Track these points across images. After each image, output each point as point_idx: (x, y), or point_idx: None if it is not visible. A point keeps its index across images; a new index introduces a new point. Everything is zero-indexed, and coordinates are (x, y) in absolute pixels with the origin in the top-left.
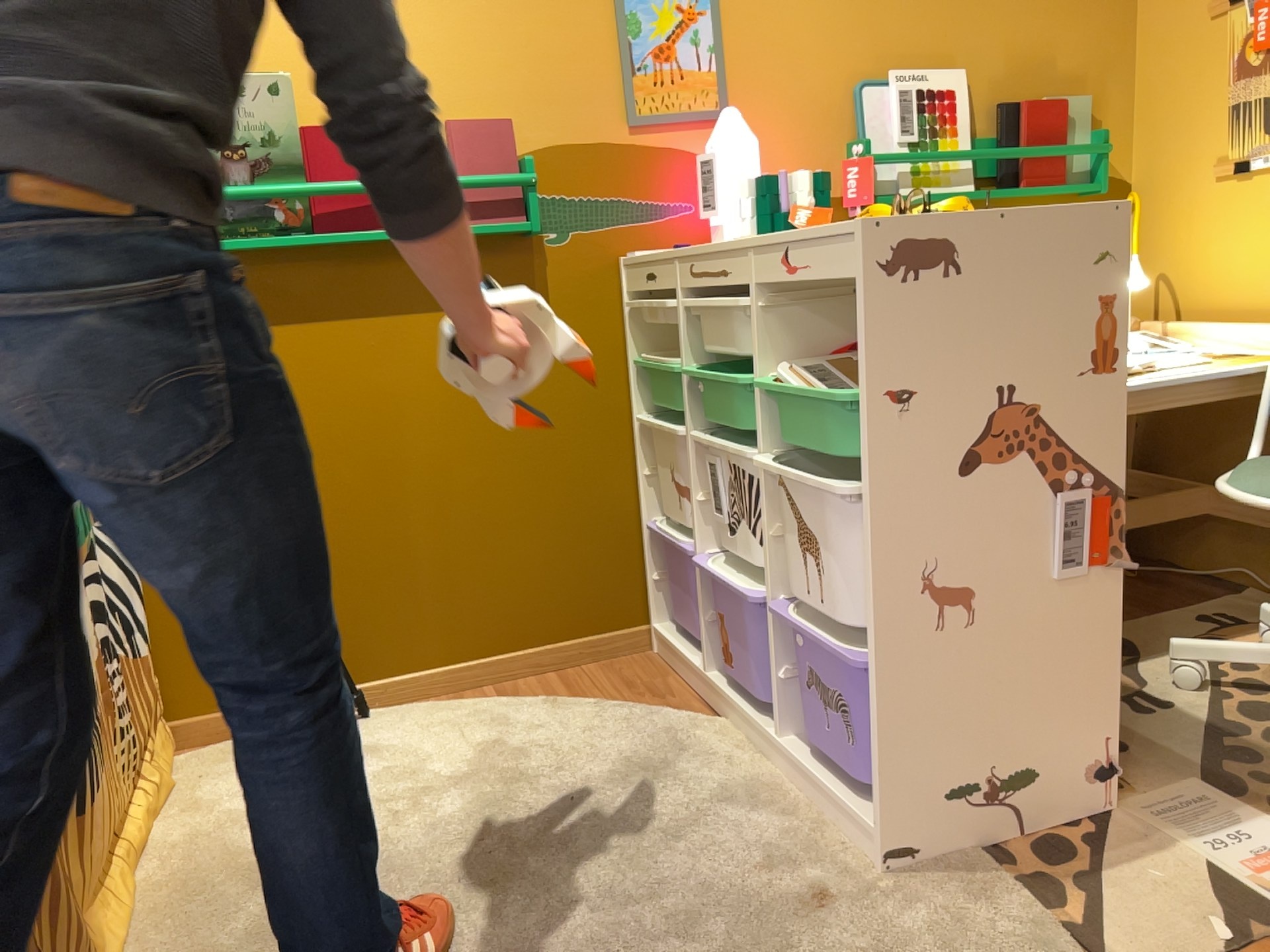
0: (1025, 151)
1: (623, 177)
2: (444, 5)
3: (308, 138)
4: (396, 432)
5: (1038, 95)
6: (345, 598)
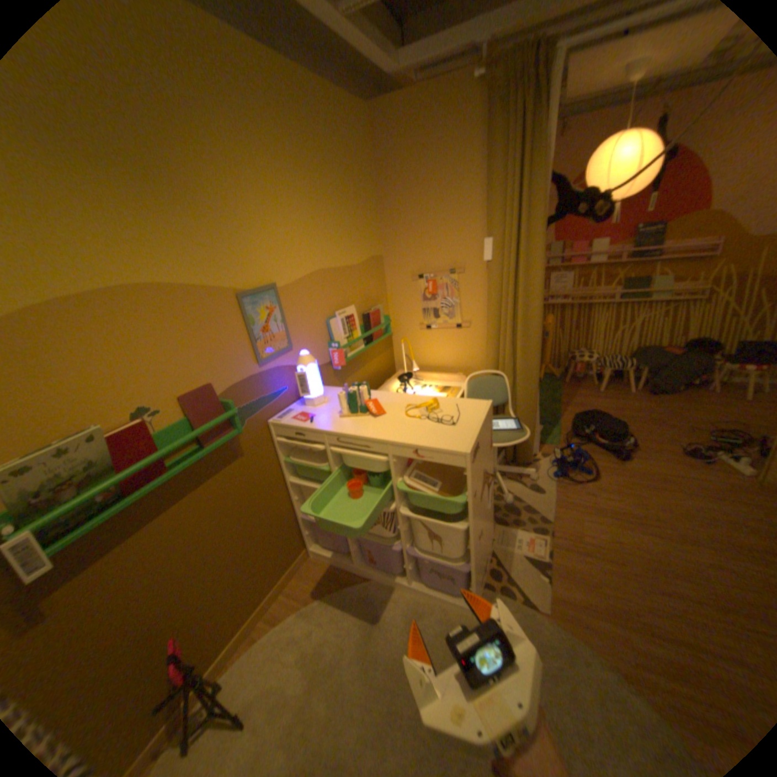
0: (375, 330)
1: (261, 387)
2: (160, 337)
3: (104, 445)
4: (192, 556)
5: (369, 306)
6: (188, 647)
